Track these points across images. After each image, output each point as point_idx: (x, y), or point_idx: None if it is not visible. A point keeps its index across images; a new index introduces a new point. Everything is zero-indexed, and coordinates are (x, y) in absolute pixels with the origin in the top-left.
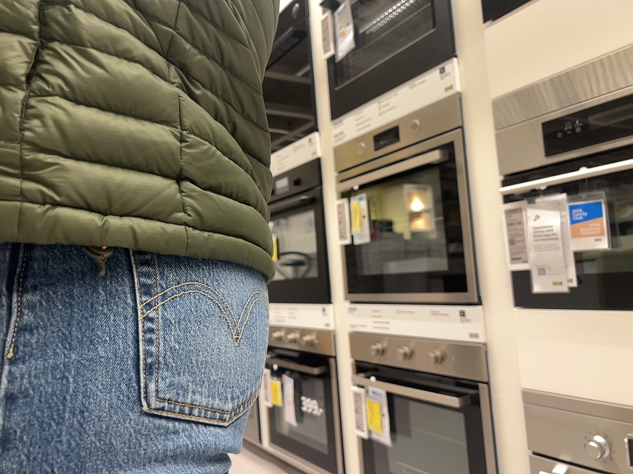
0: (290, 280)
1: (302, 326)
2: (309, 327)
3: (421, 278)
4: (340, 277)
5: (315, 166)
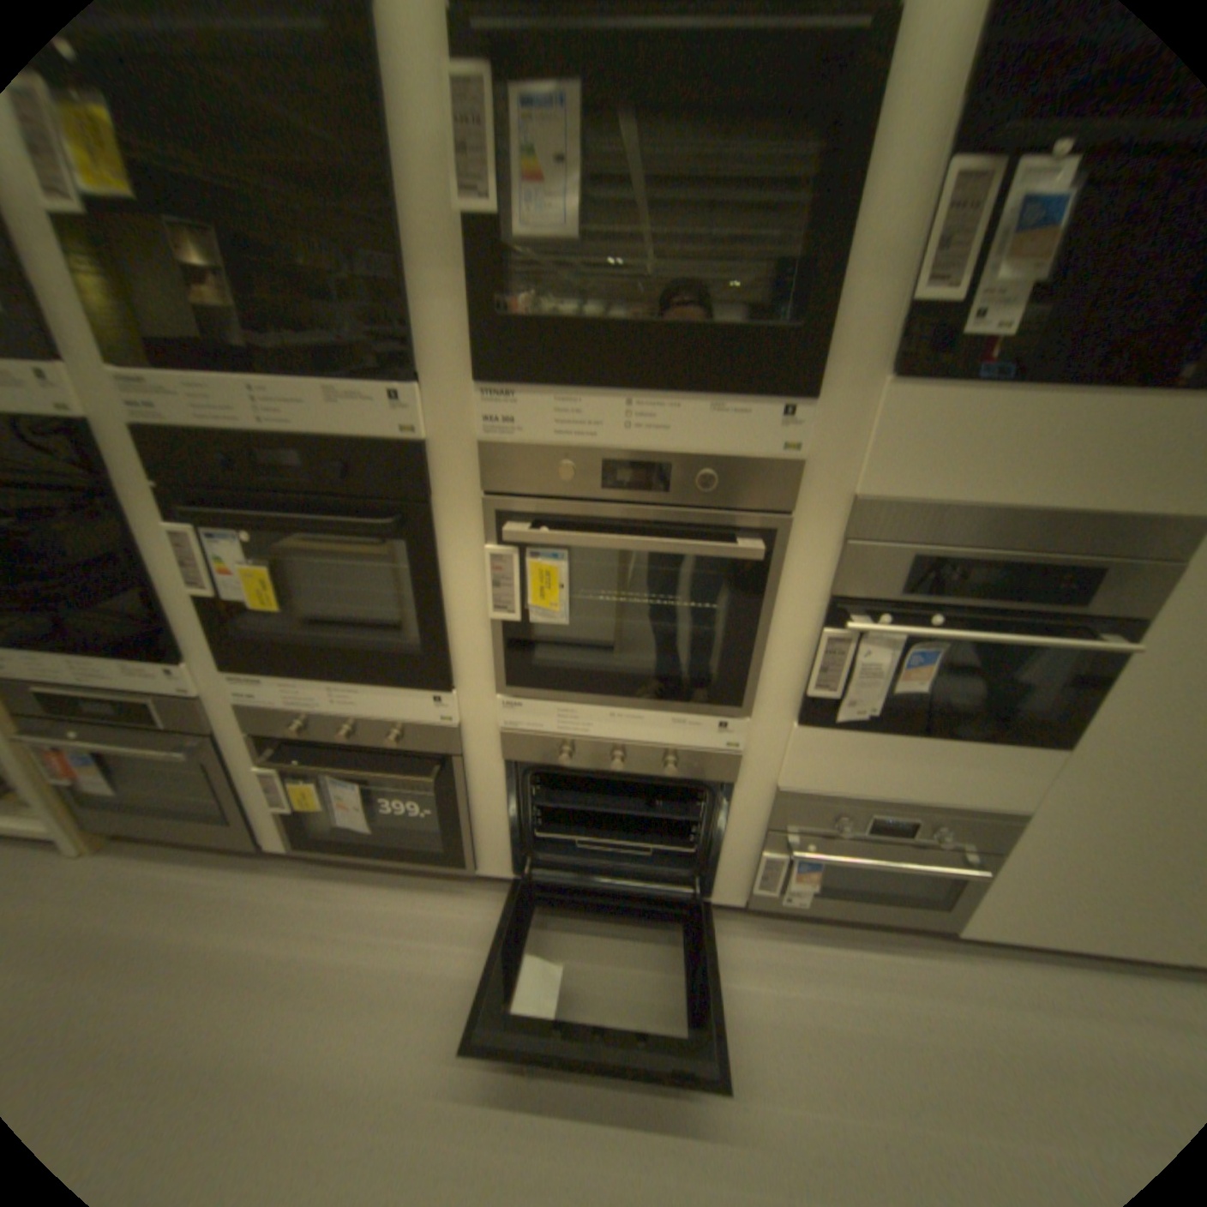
0: (326, 644)
1: (374, 717)
2: (395, 719)
3: (666, 685)
4: (476, 655)
5: (416, 460)
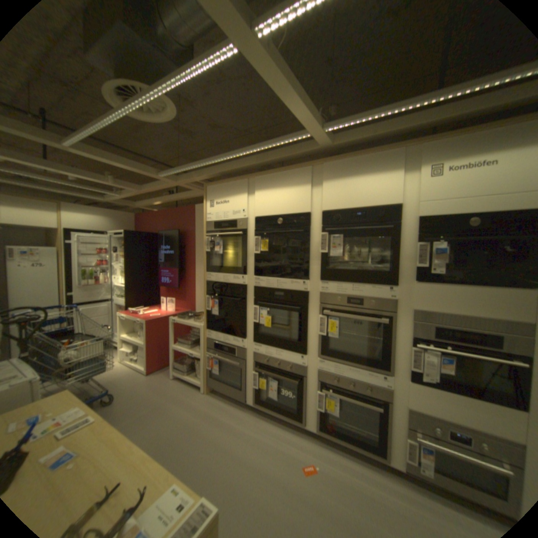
0: (278, 338)
1: (286, 361)
2: (291, 362)
3: (366, 361)
4: (314, 346)
5: (306, 296)
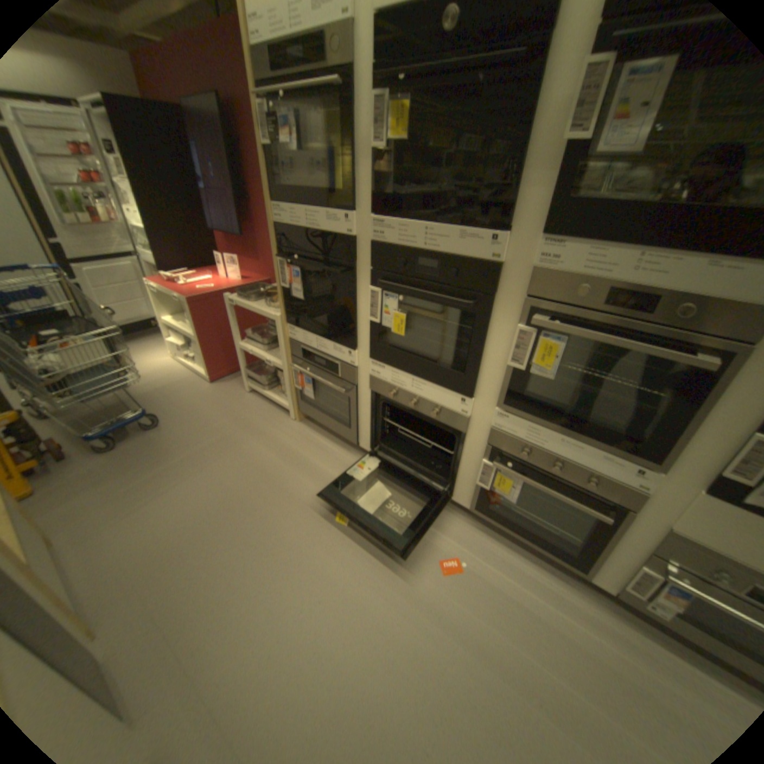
0: (419, 358)
1: (430, 400)
2: (439, 404)
3: (608, 434)
4: (492, 384)
5: (495, 274)
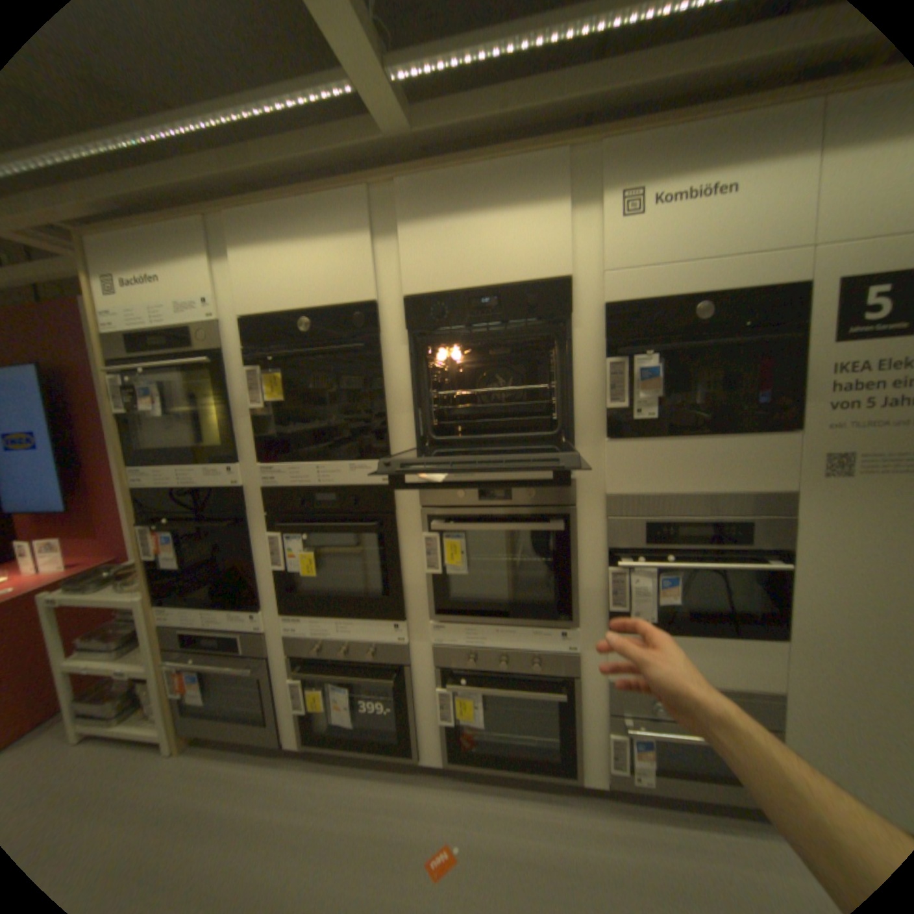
0: (337, 596)
1: (360, 641)
2: (372, 642)
3: (525, 610)
4: (418, 598)
5: (389, 495)
